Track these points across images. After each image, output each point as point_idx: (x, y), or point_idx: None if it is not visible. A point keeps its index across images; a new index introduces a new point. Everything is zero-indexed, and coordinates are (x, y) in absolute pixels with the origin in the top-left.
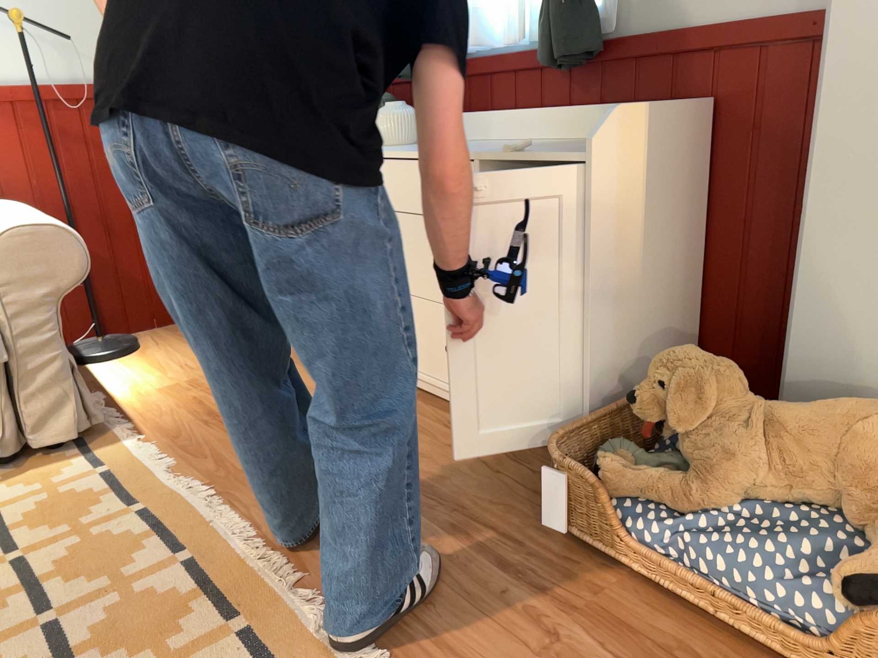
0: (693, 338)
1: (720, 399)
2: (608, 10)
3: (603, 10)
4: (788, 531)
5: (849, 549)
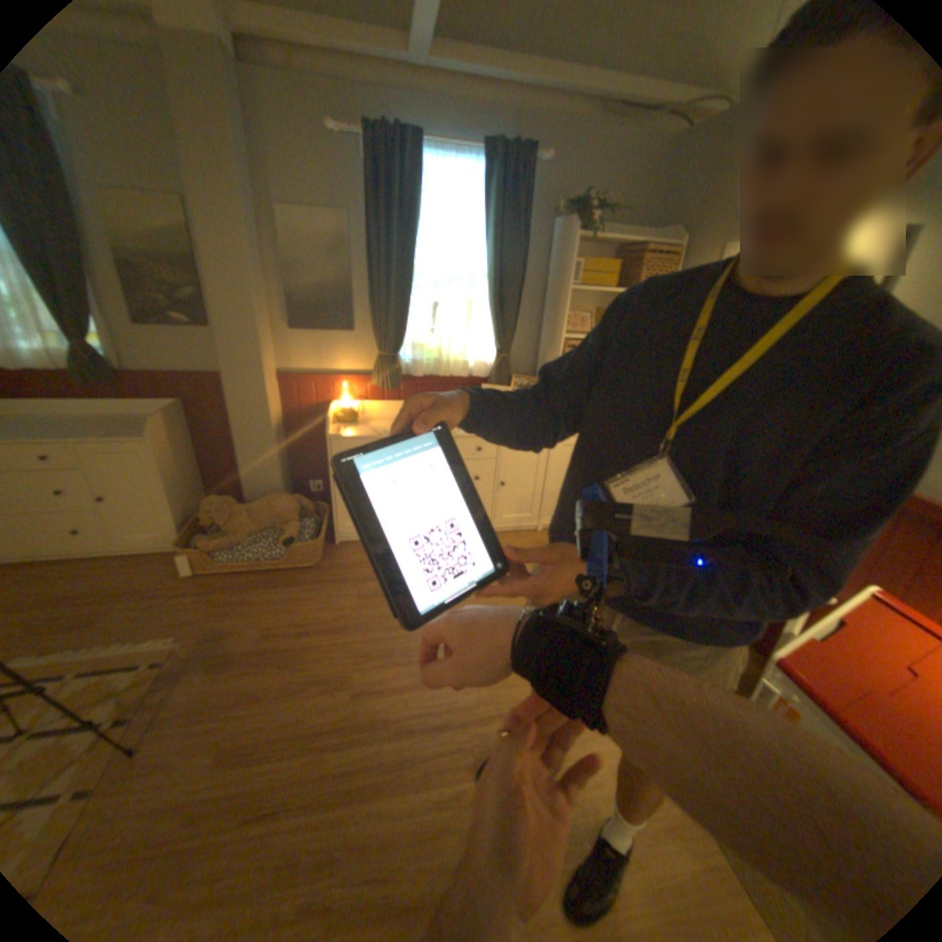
0: (201, 488)
1: (229, 510)
2: (109, 358)
3: (105, 357)
4: (263, 538)
5: (279, 536)
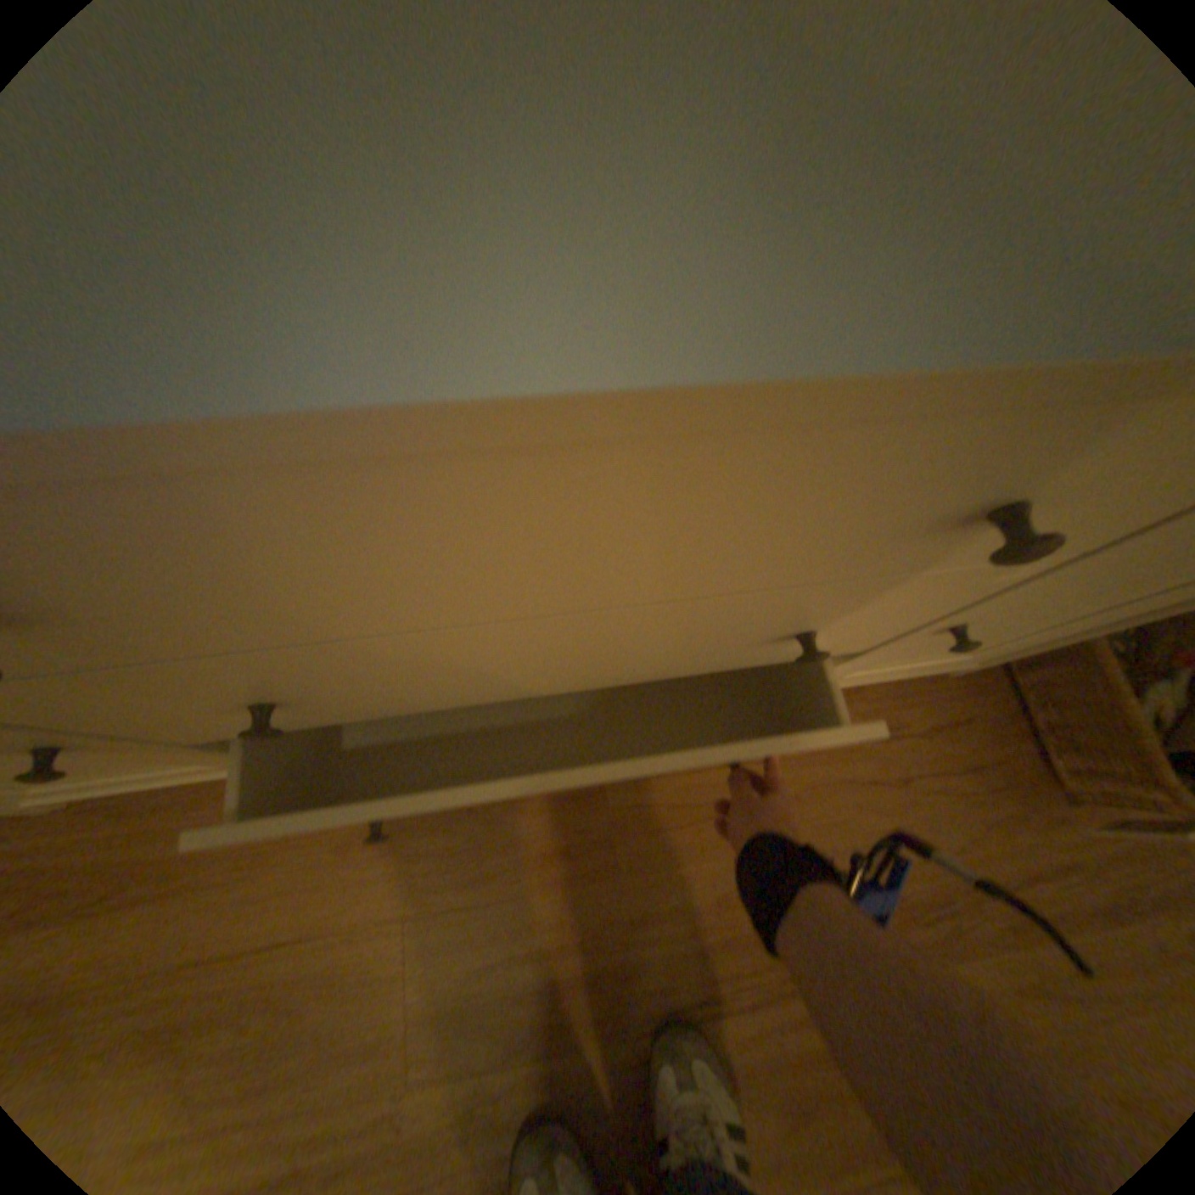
0: None
1: None
2: None
3: None
4: None
5: None
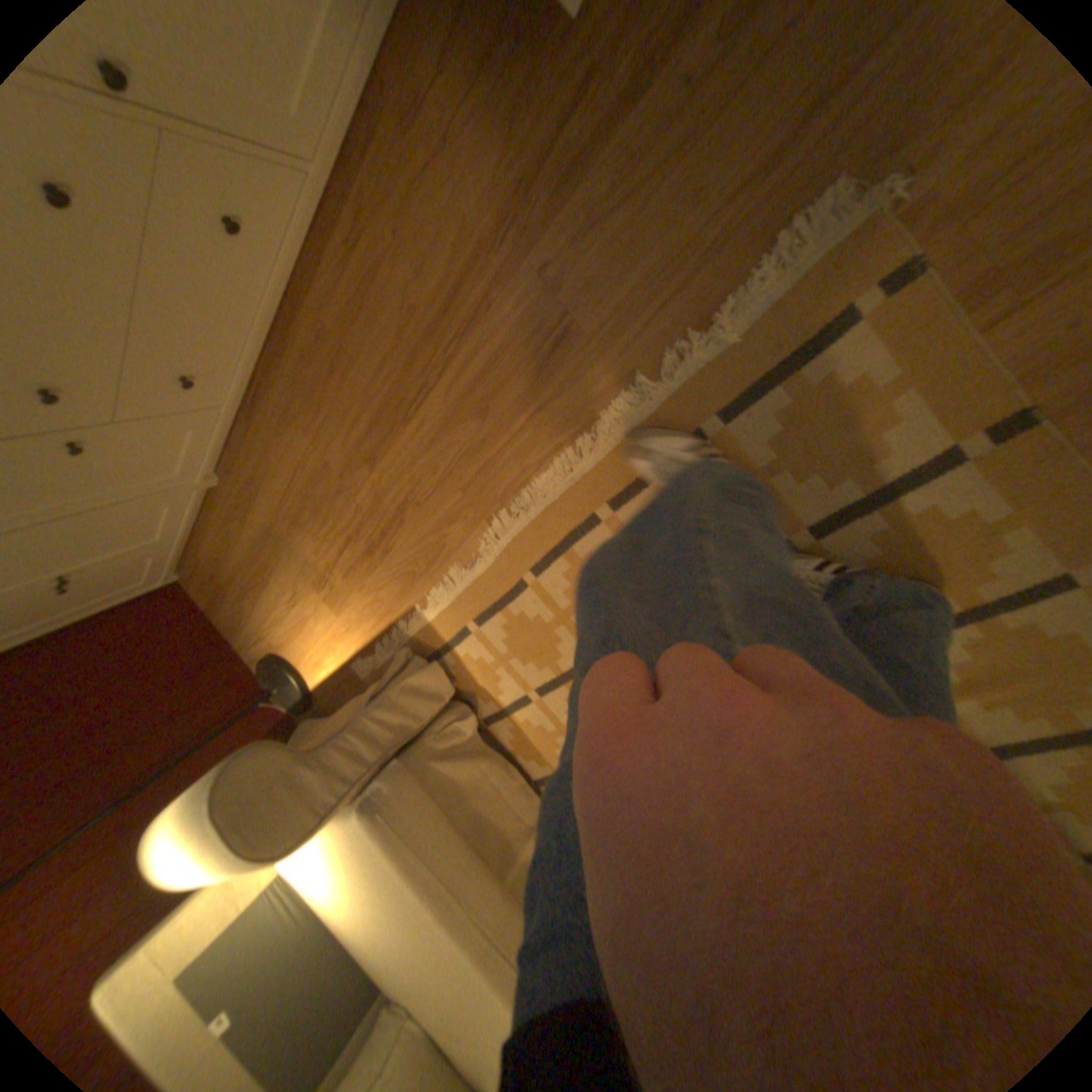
0: None
1: None
2: None
3: None
4: None
5: None
